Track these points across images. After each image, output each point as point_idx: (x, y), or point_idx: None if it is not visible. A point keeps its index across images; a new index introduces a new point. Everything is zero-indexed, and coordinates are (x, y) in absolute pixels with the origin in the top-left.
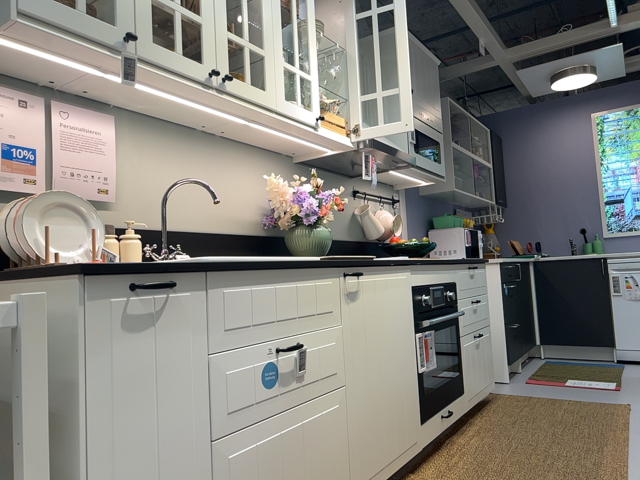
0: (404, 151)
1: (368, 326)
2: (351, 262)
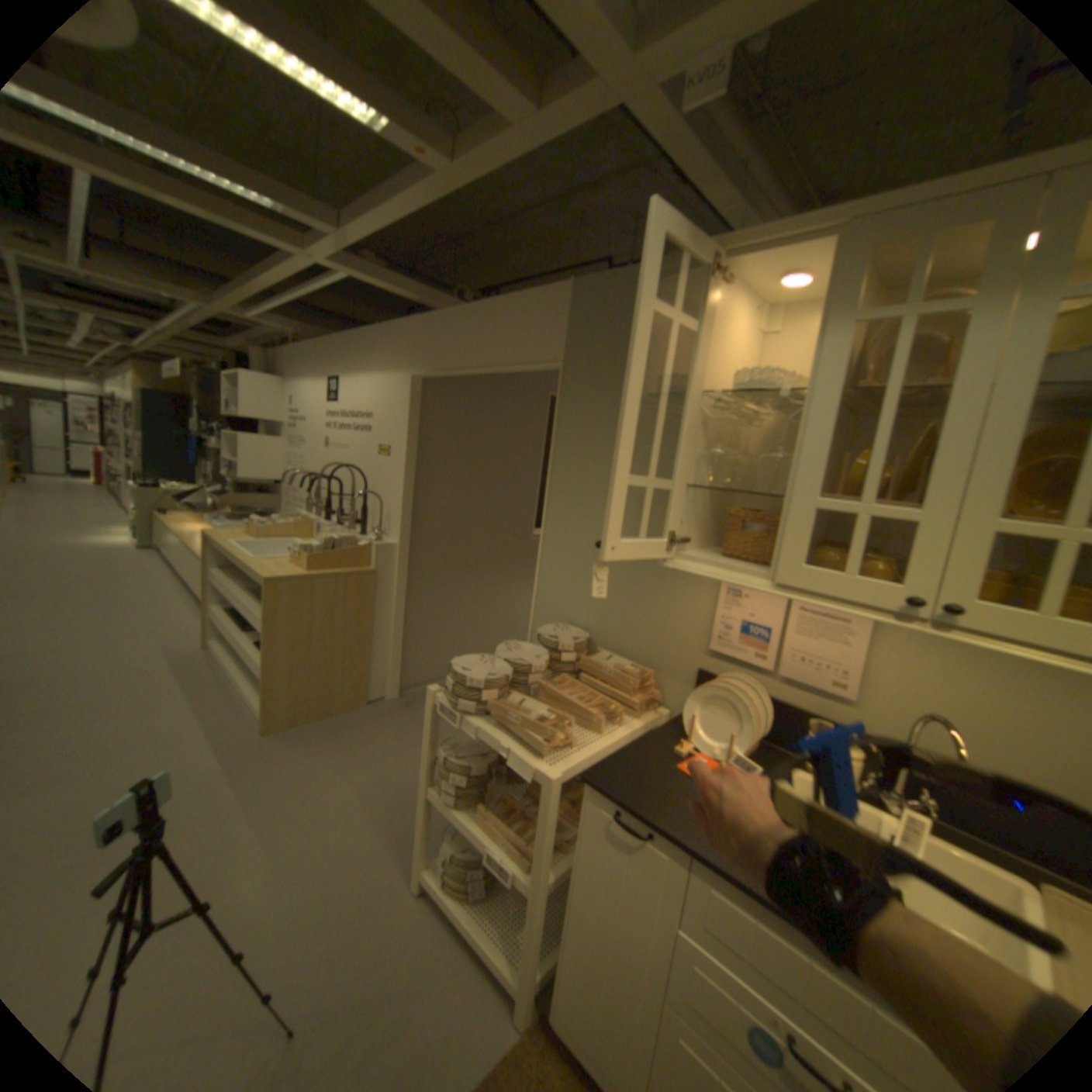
0: None
1: None
2: None
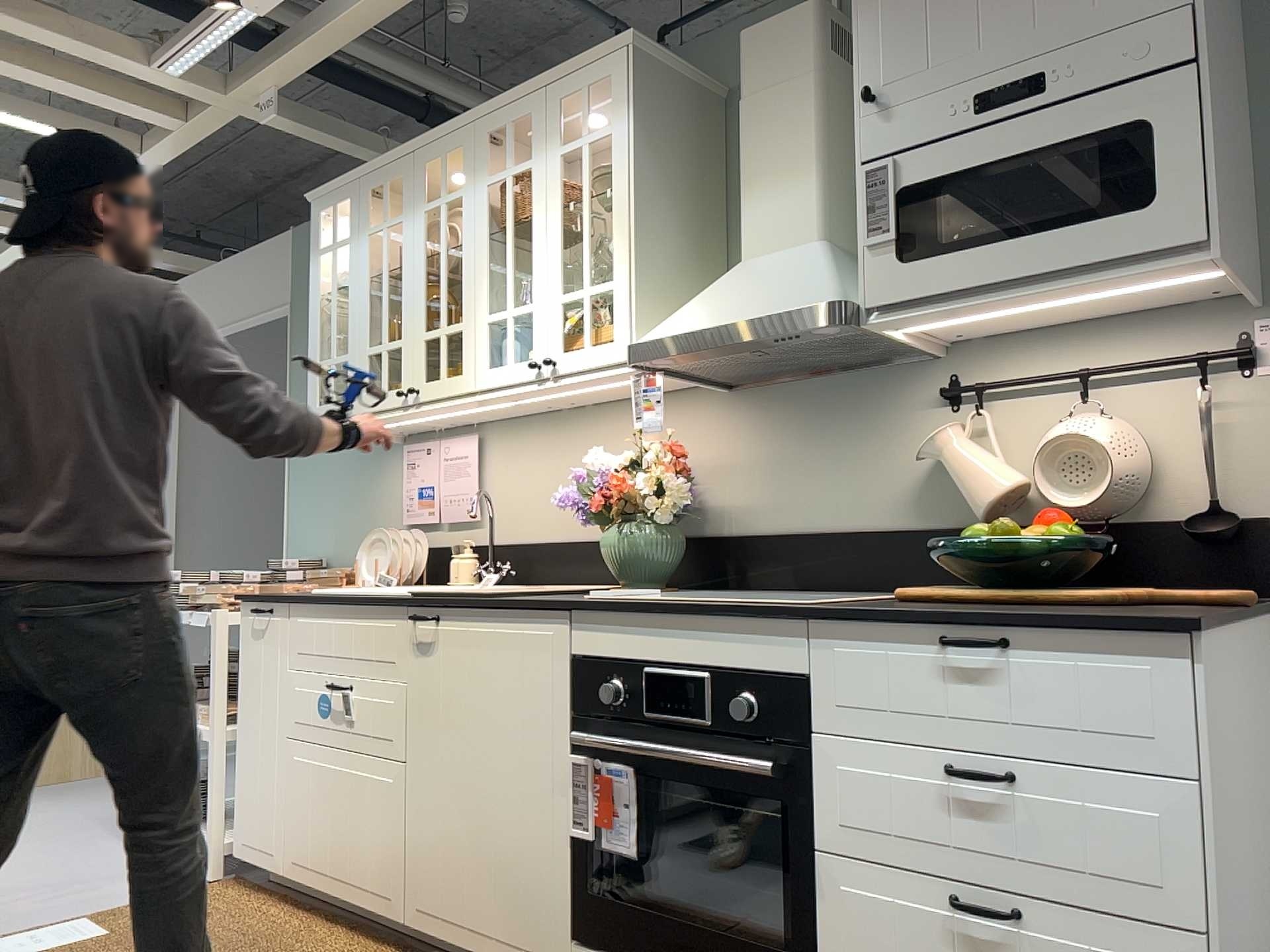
0: (808, 297)
1: (447, 698)
2: (420, 600)
